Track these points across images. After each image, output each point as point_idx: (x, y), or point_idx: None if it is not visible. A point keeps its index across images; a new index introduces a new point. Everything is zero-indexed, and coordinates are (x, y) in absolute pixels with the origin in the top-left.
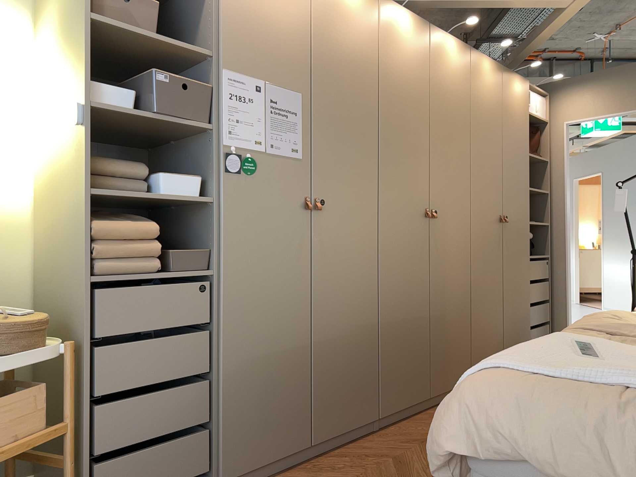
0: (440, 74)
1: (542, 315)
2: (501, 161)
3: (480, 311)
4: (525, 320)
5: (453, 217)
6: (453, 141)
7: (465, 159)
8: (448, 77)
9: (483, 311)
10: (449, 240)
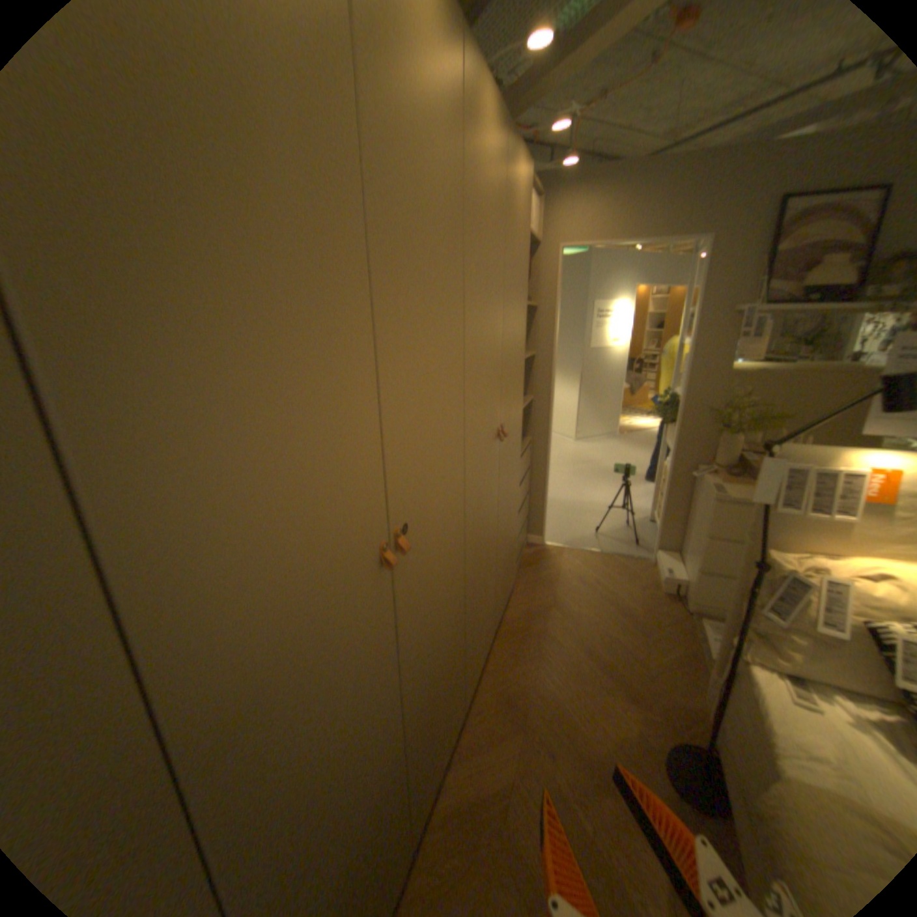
0: (393, 89)
1: (523, 519)
2: (501, 334)
3: (474, 611)
4: (512, 550)
5: (438, 505)
6: (433, 322)
7: (455, 358)
8: (417, 114)
9: (477, 603)
10: (432, 559)
